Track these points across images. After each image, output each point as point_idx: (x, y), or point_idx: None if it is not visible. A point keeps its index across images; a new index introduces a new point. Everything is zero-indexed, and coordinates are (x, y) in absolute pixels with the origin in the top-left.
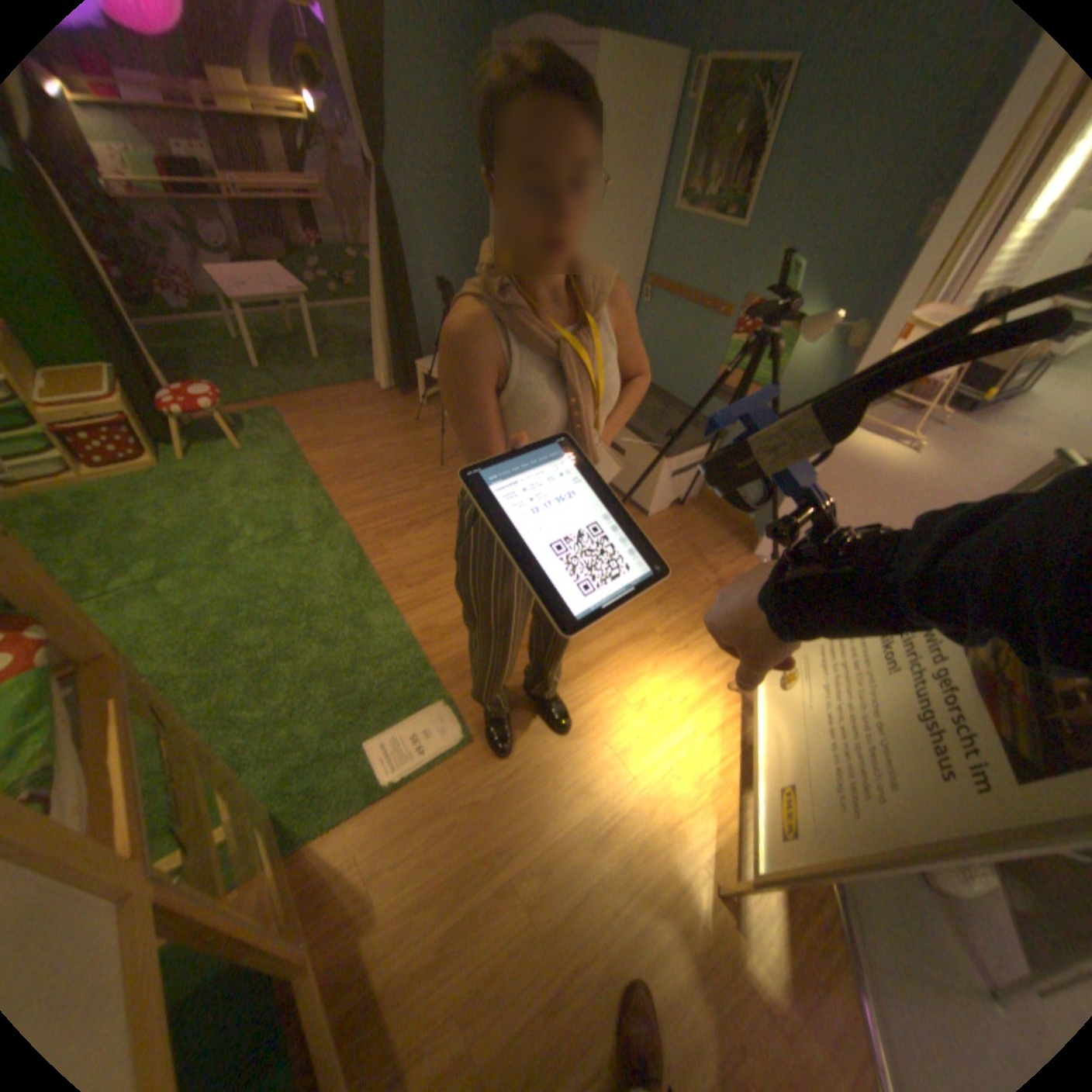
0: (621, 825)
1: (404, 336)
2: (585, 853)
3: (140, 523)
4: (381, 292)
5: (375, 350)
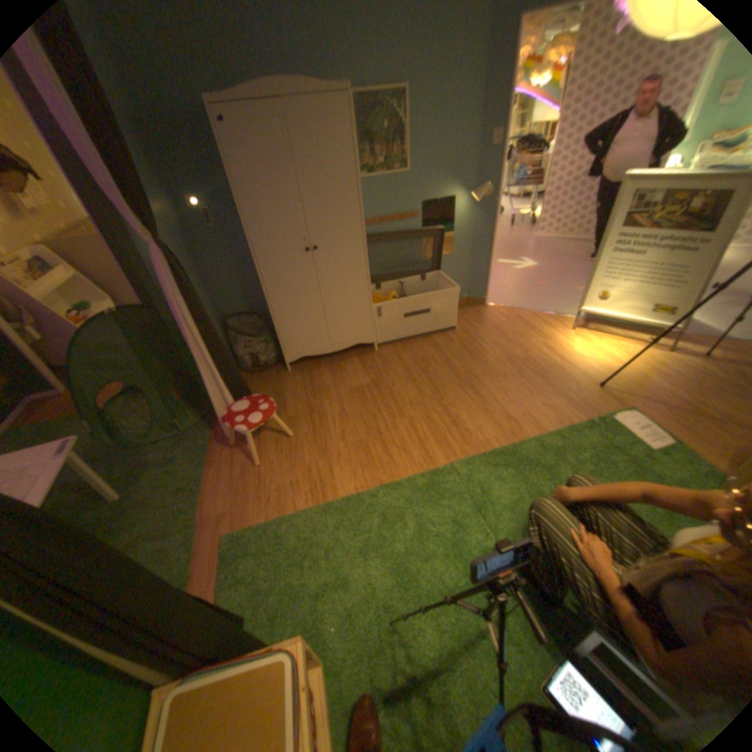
0: (654, 369)
1: (234, 375)
2: (671, 380)
3: (438, 657)
4: (203, 353)
5: (213, 410)
